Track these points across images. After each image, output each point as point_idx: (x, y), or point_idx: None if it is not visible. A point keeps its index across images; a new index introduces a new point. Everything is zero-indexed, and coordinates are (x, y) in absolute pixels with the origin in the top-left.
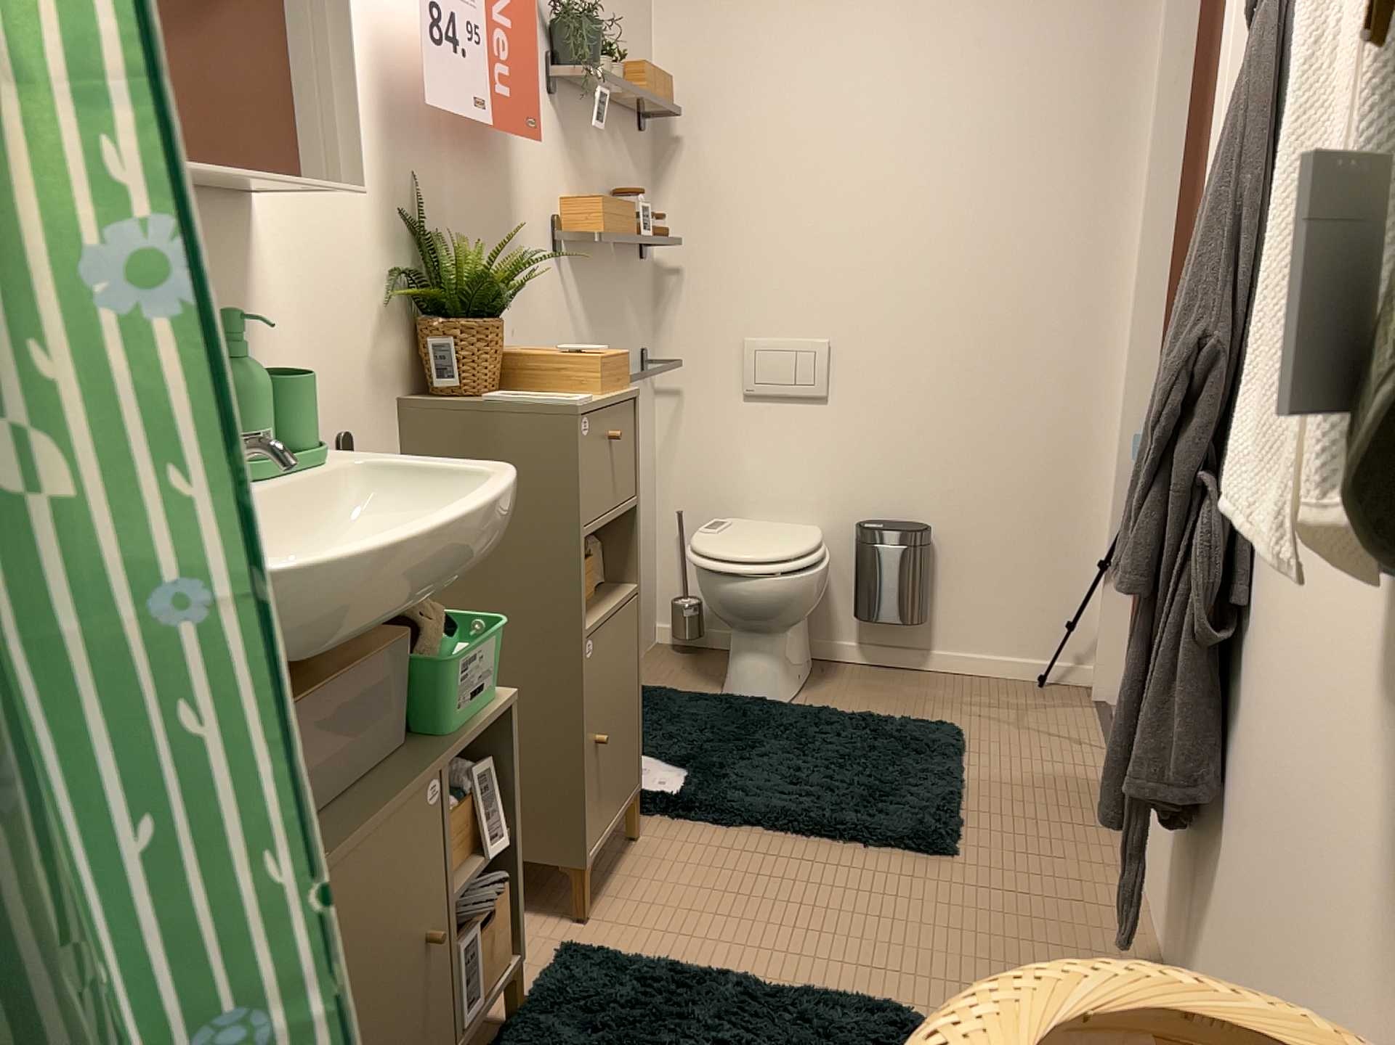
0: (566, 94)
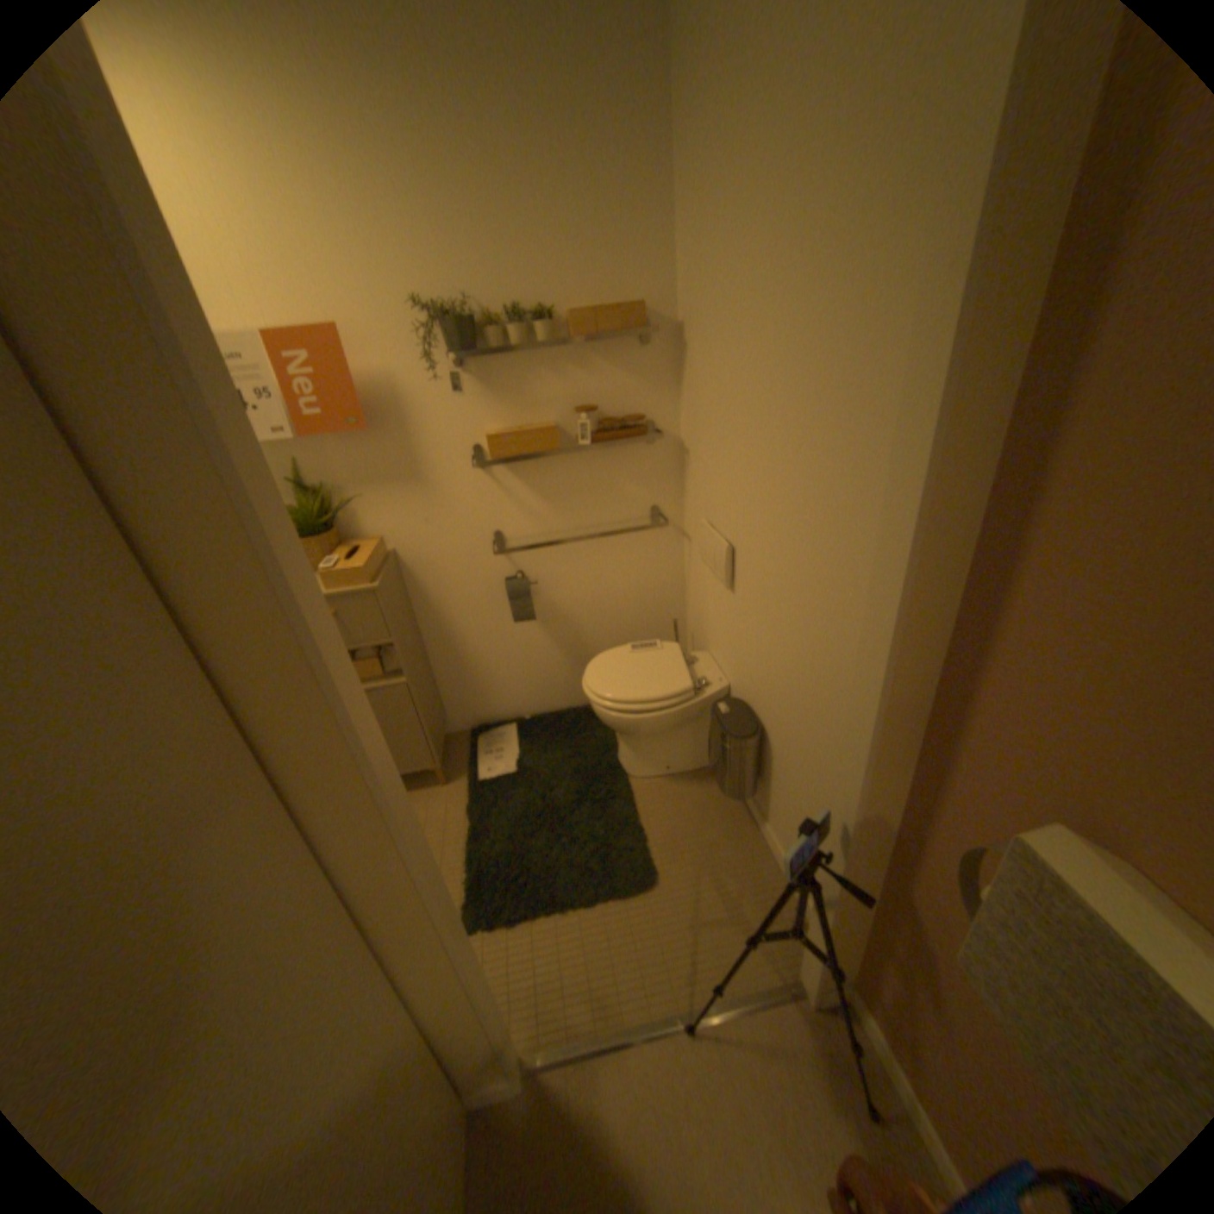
0: (482, 358)
